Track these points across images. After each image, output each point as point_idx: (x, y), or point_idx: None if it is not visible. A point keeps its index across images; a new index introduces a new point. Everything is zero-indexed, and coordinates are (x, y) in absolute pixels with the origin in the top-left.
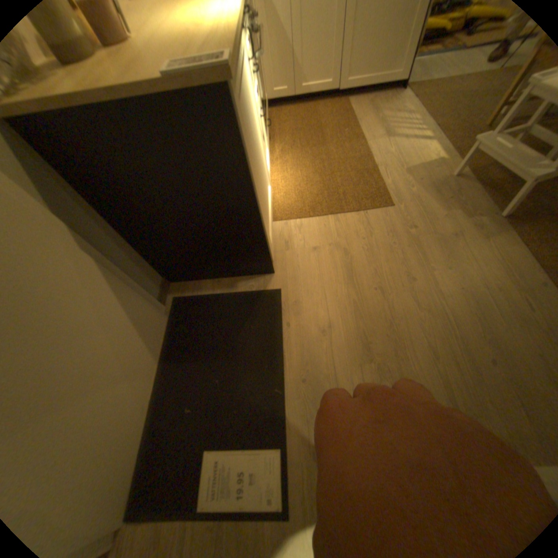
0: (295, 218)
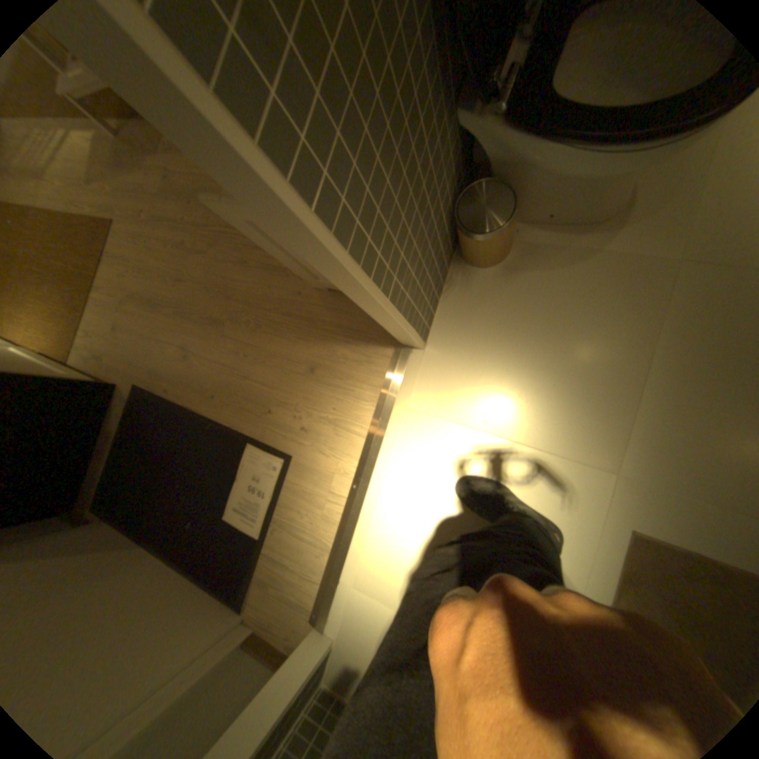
0: (76, 333)
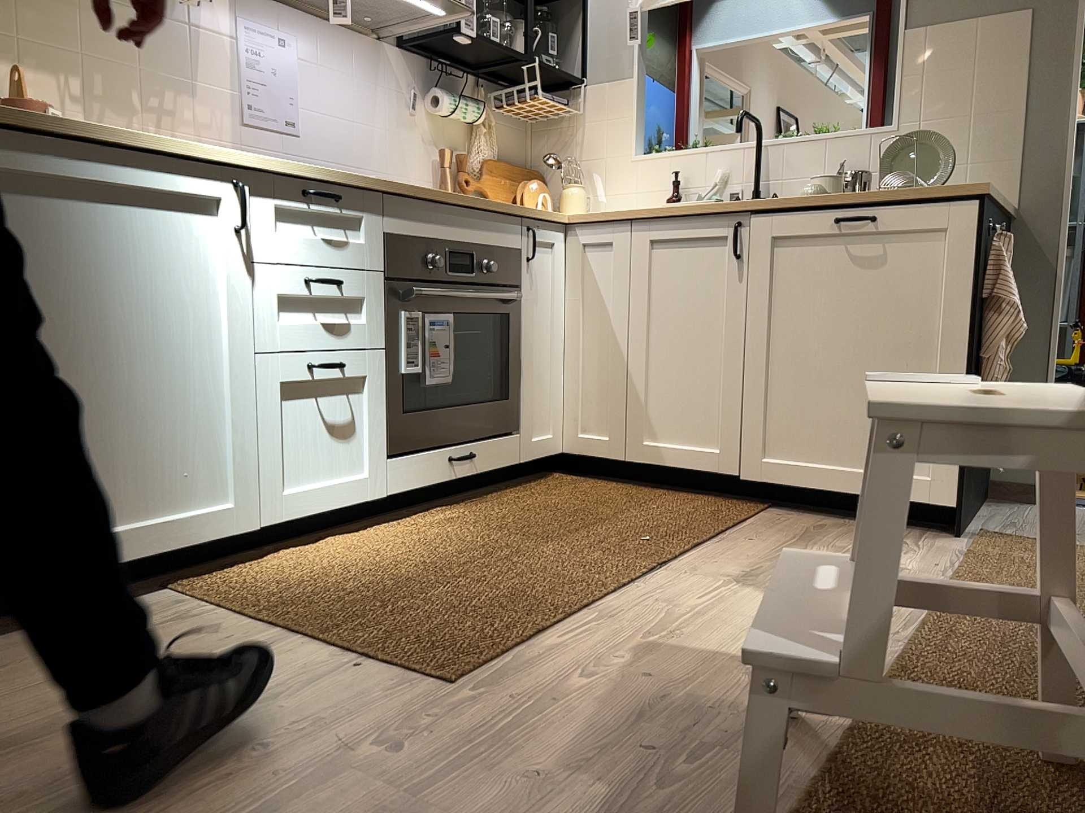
0: (206, 601)
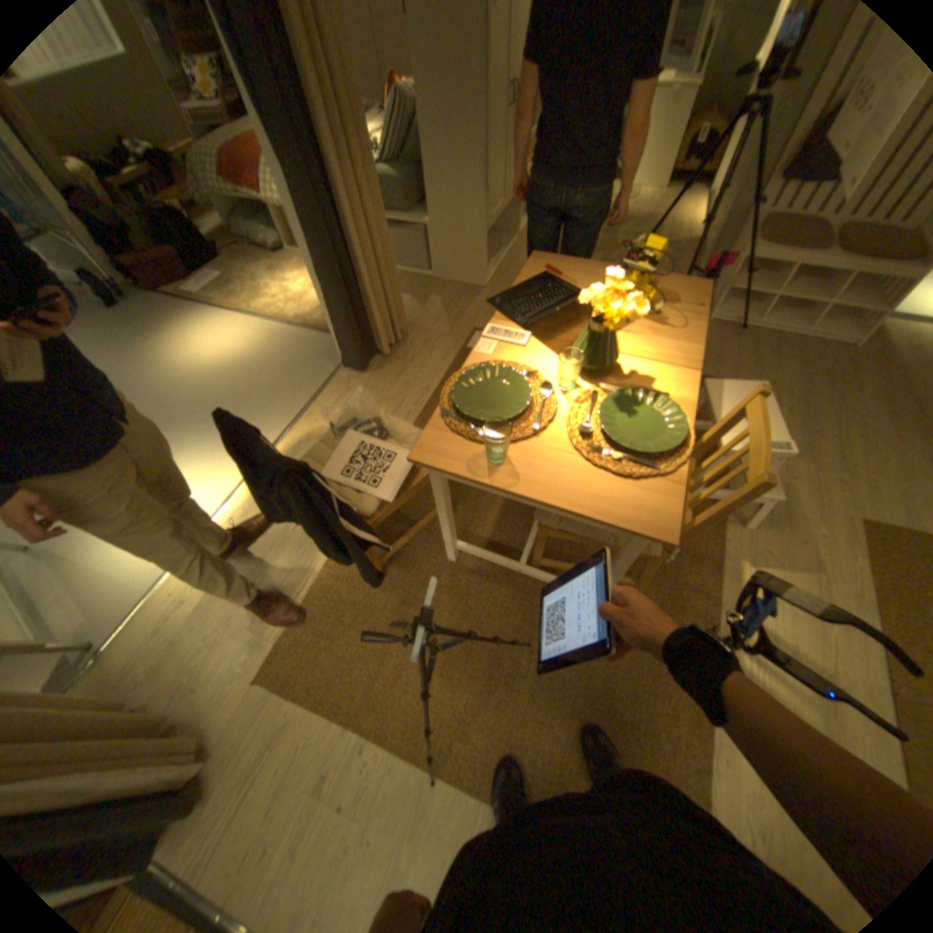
0: None
